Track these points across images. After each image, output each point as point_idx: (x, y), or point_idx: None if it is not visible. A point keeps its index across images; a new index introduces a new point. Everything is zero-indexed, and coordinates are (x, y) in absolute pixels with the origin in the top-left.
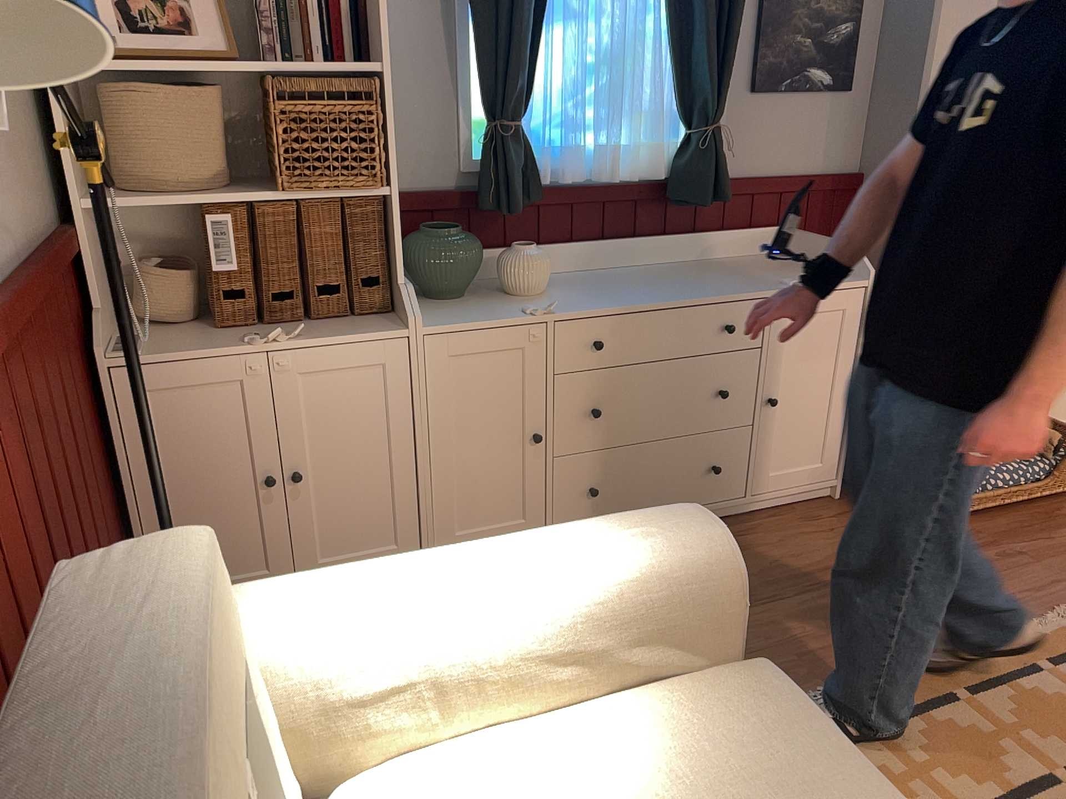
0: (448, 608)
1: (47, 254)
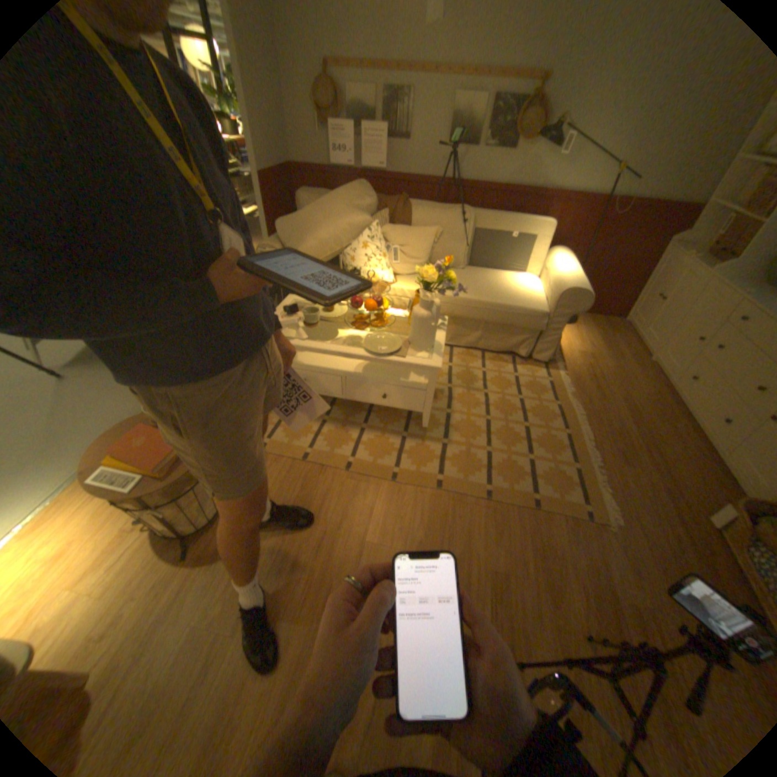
0: (557, 265)
1: (663, 201)
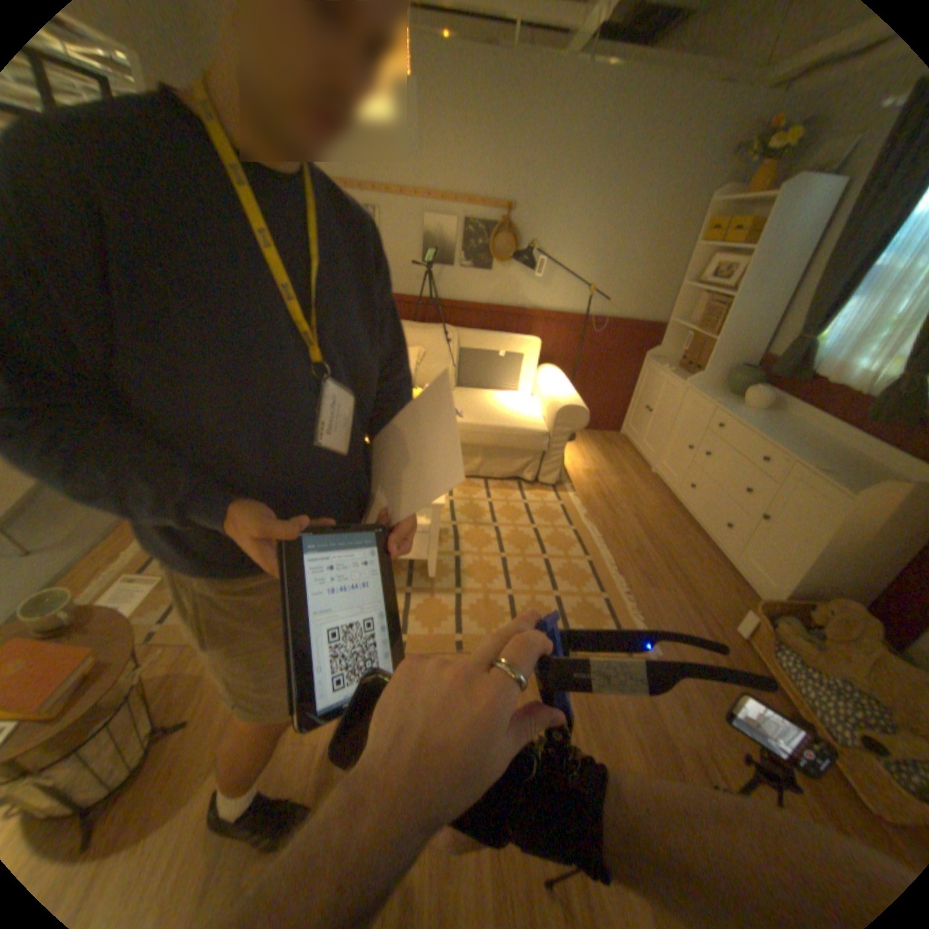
0: (548, 383)
1: (632, 321)
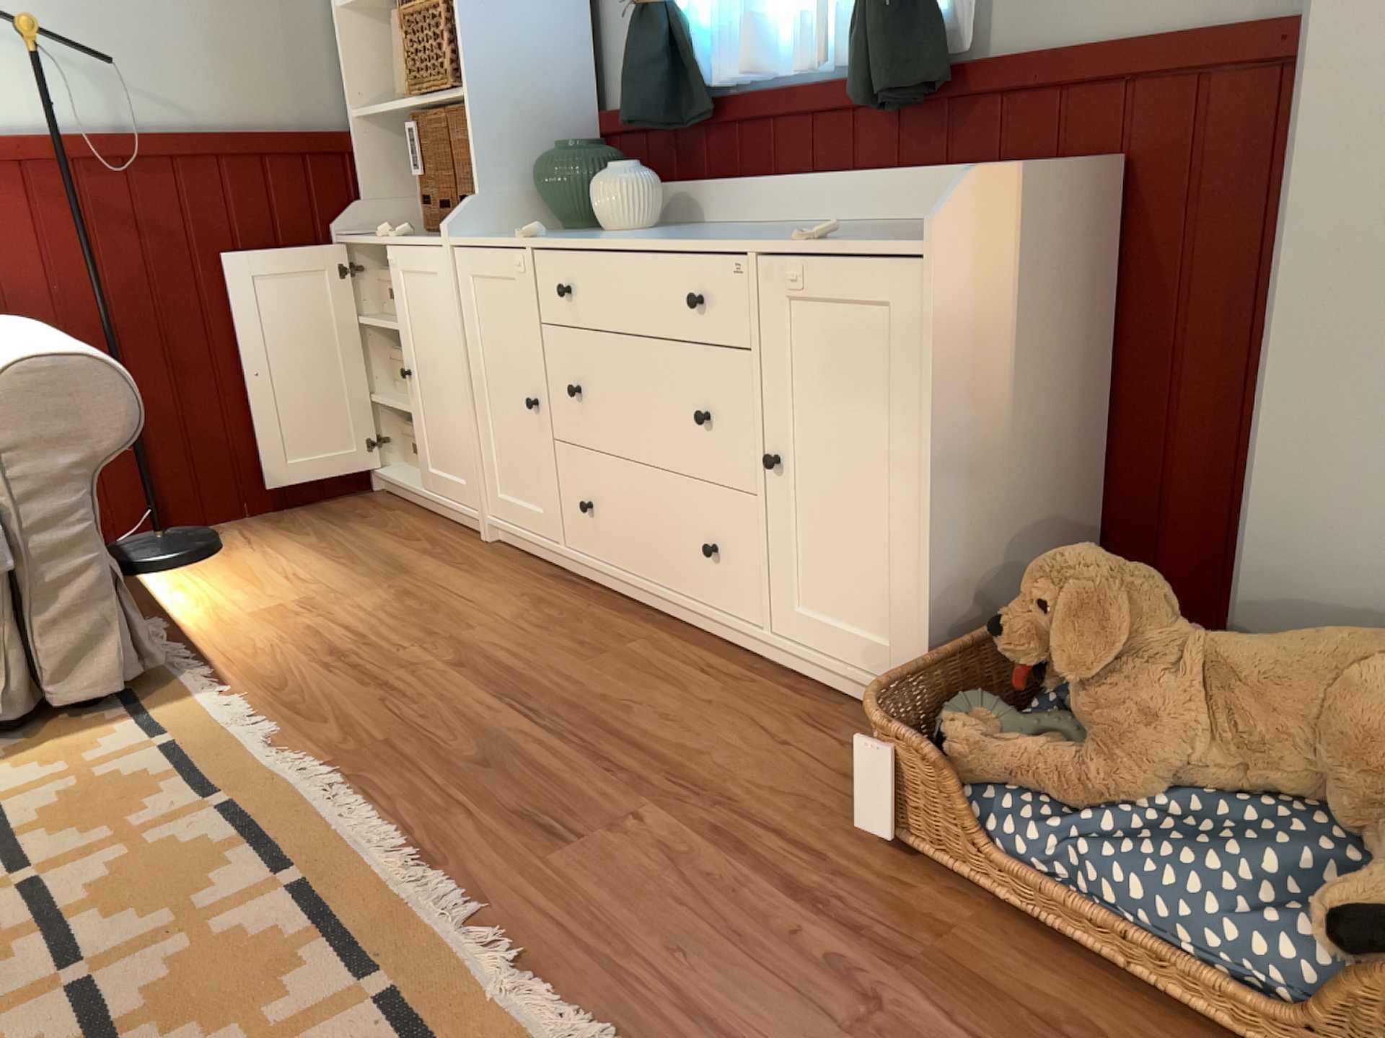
0: None
1: (240, 138)
